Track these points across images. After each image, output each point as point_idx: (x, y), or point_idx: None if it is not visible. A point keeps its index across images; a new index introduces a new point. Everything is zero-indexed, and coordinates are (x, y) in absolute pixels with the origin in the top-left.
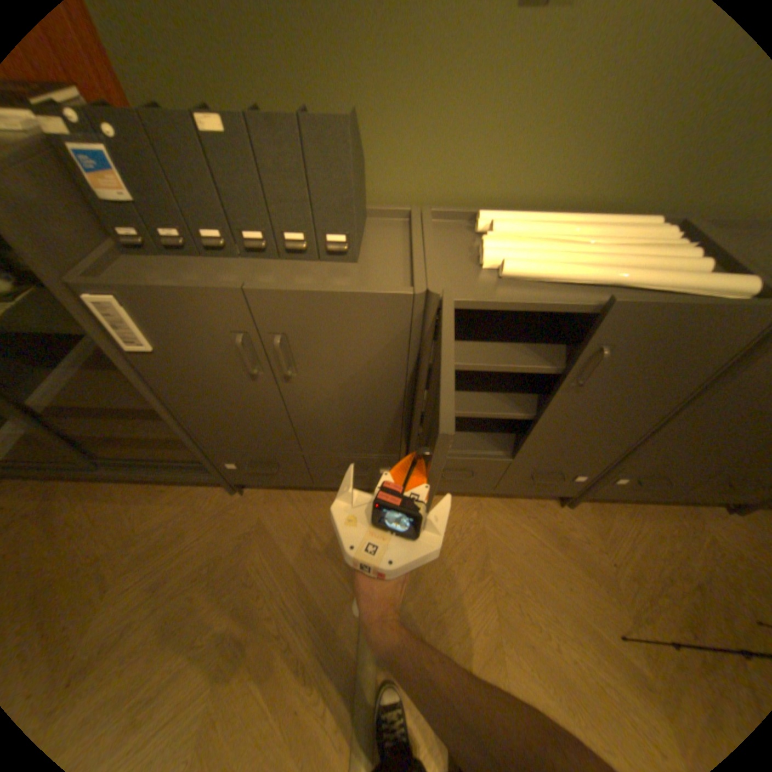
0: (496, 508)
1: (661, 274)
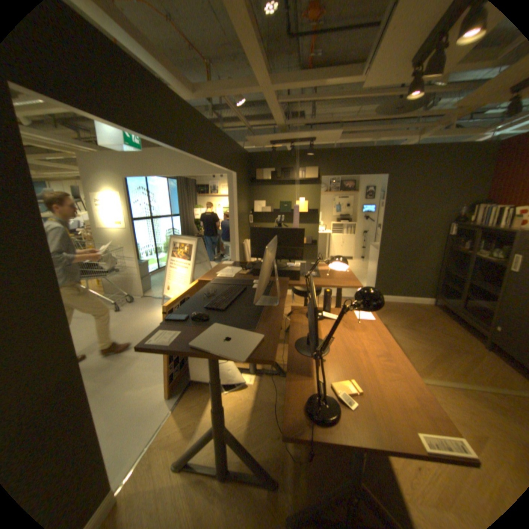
0: None
1: None
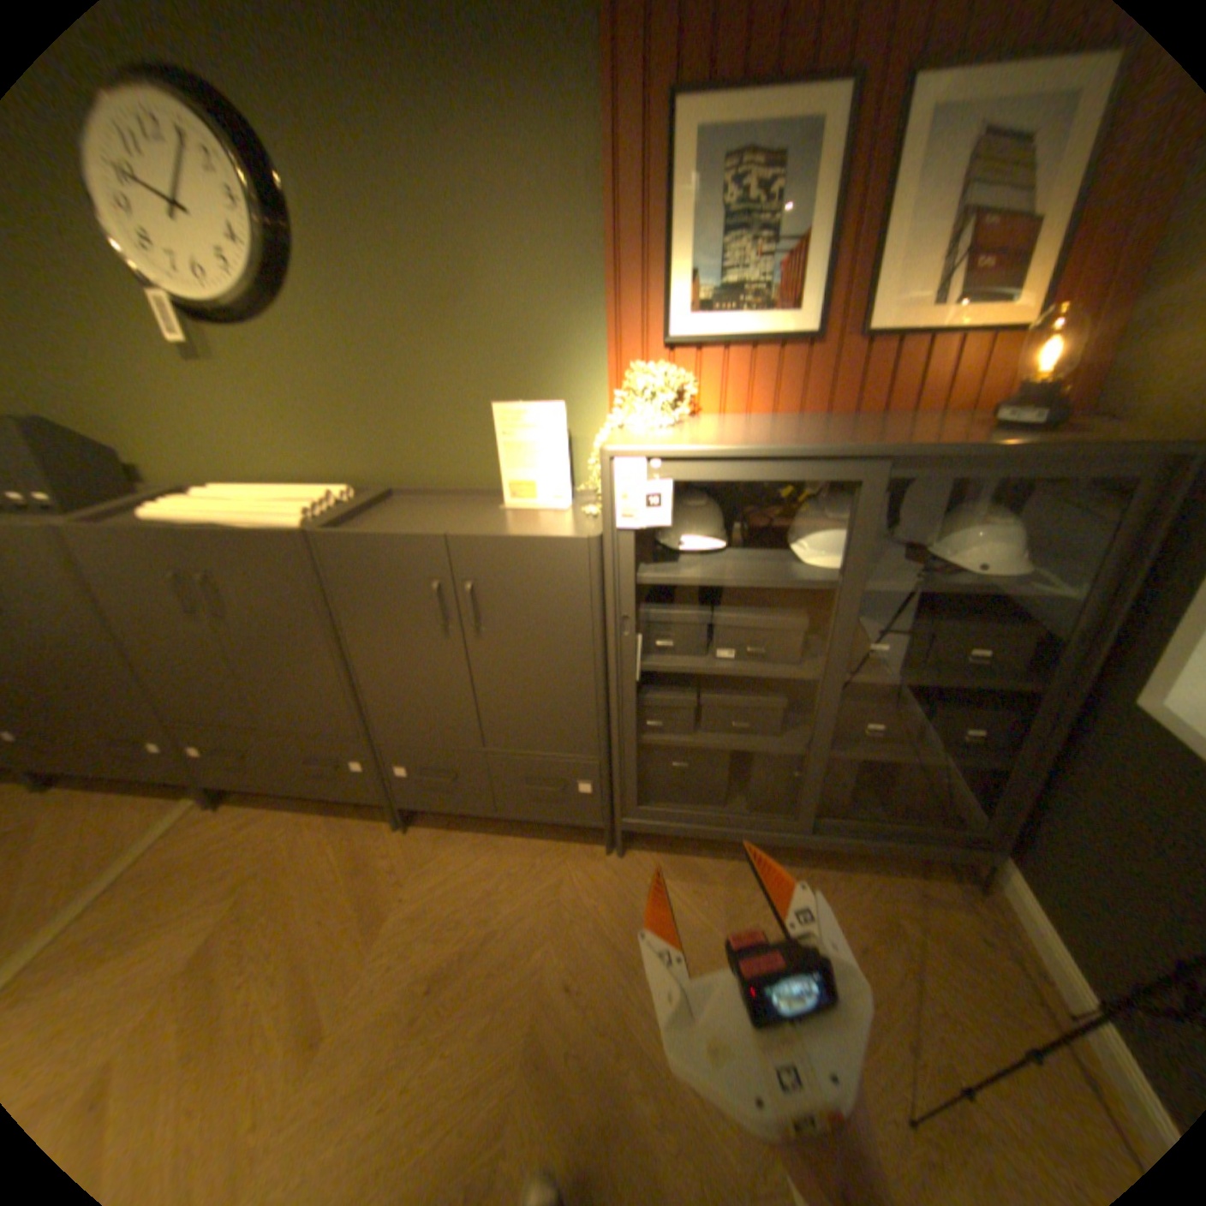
0: (314, 827)
1: (238, 517)
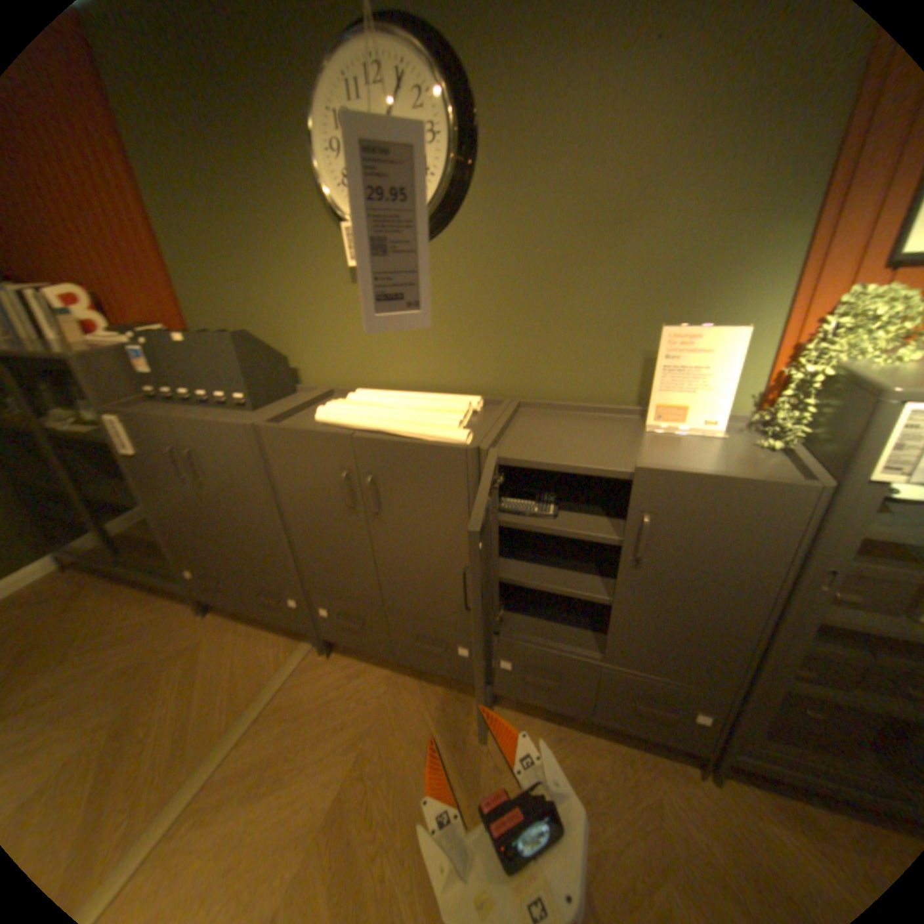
0: (408, 690)
1: (402, 426)
